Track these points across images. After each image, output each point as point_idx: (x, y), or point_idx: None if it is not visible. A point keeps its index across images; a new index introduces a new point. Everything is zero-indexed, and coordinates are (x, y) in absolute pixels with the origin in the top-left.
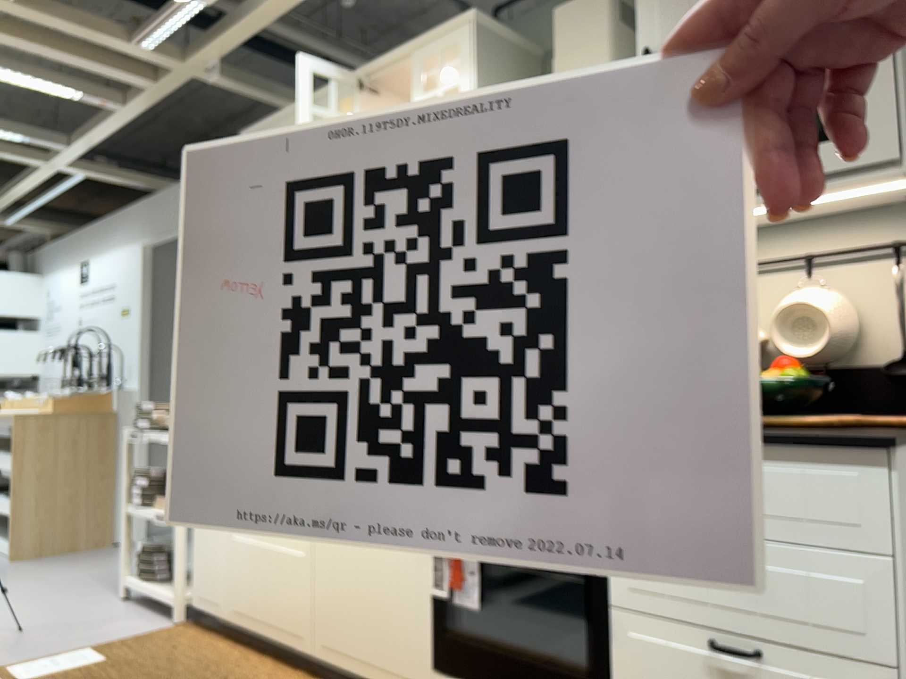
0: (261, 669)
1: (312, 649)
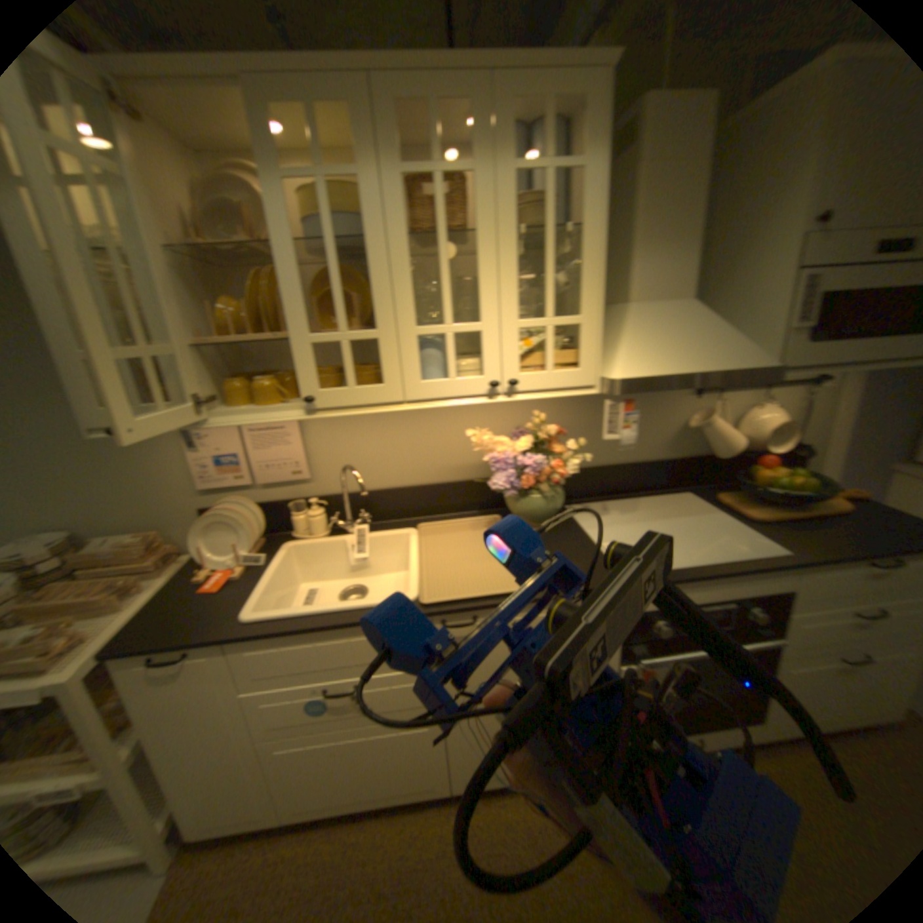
0: (386, 841)
1: (452, 793)
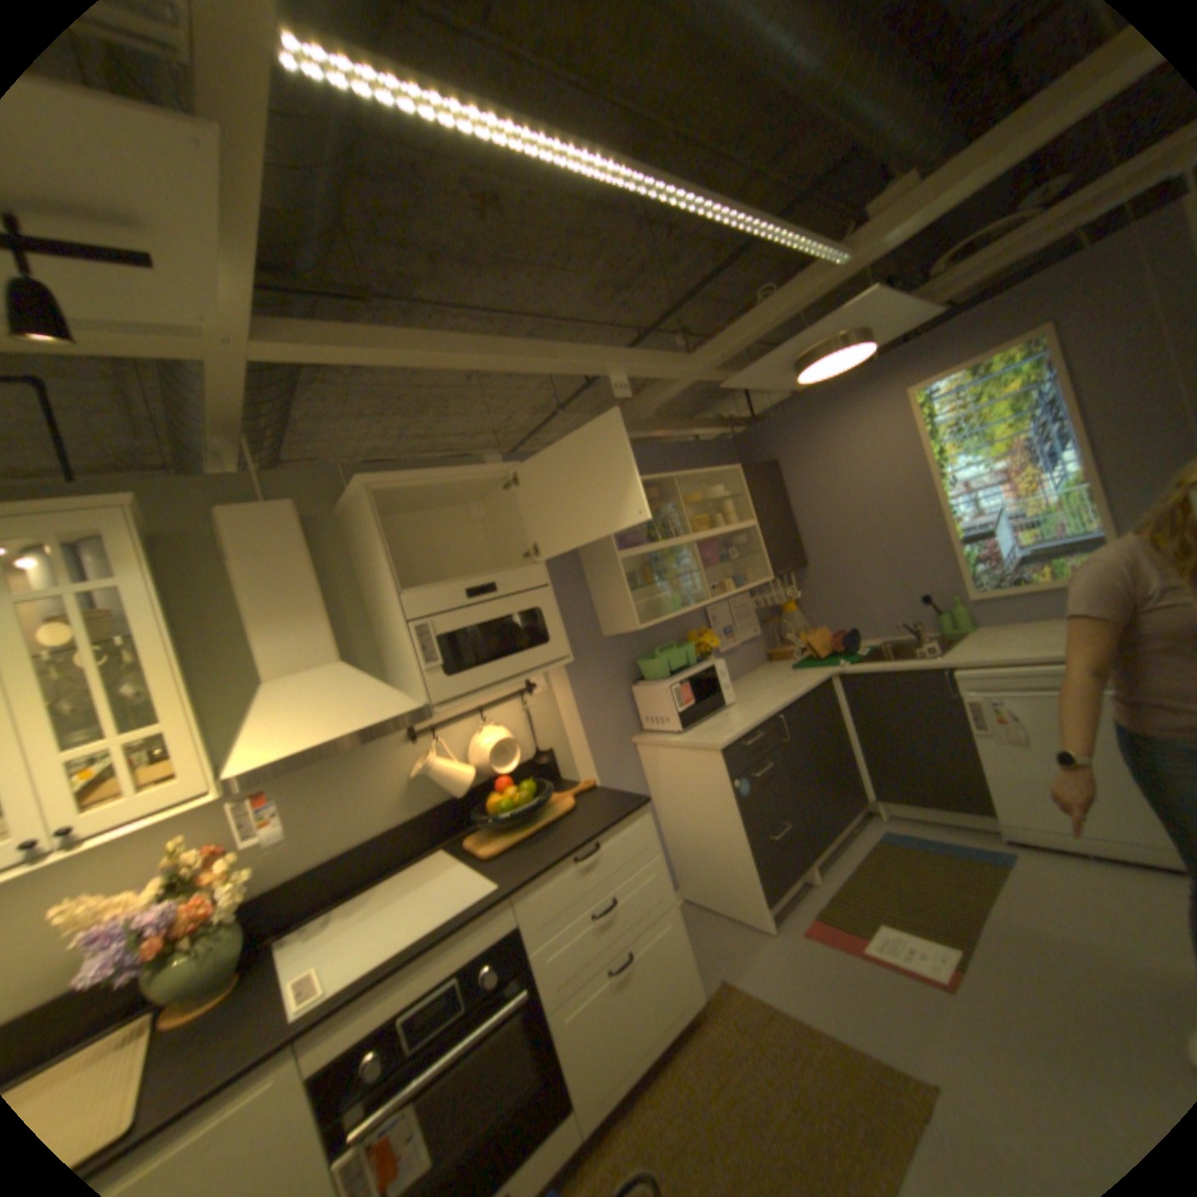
0: None
1: None
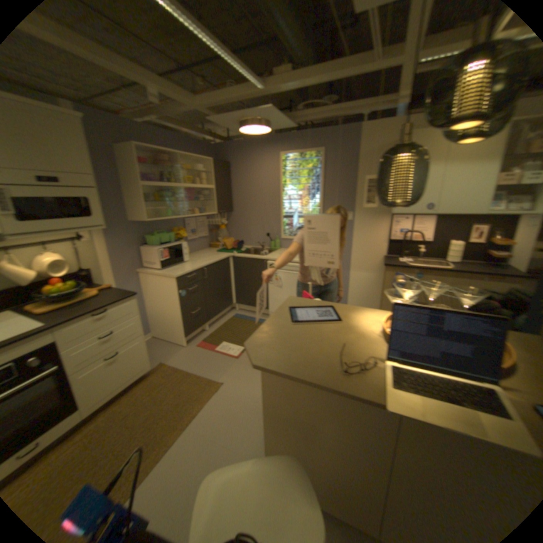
0: None
1: None
